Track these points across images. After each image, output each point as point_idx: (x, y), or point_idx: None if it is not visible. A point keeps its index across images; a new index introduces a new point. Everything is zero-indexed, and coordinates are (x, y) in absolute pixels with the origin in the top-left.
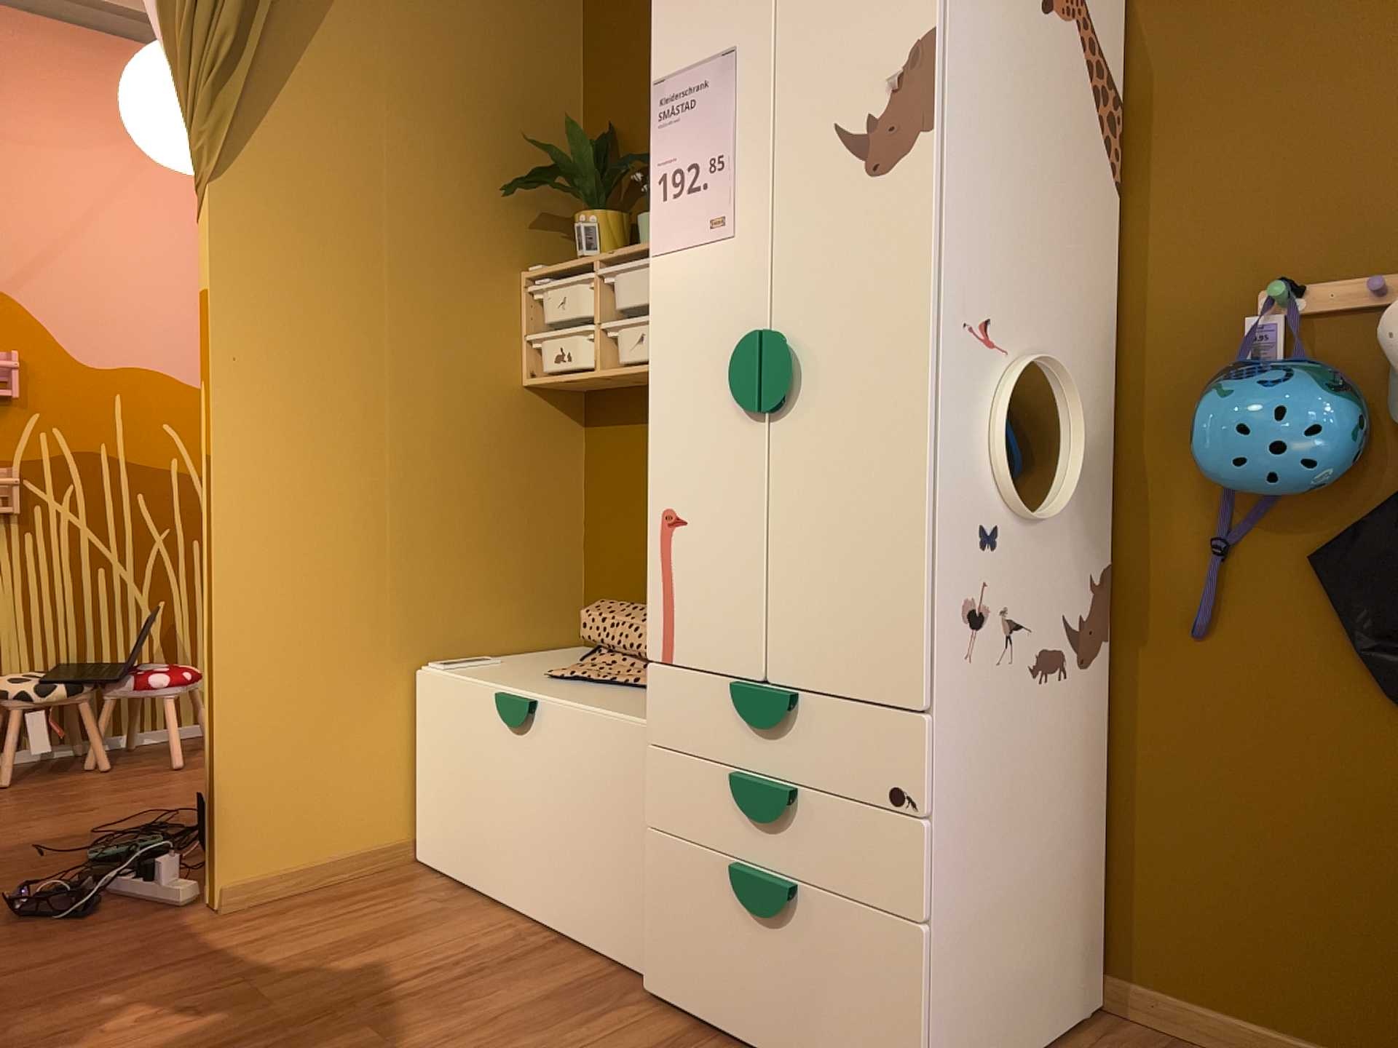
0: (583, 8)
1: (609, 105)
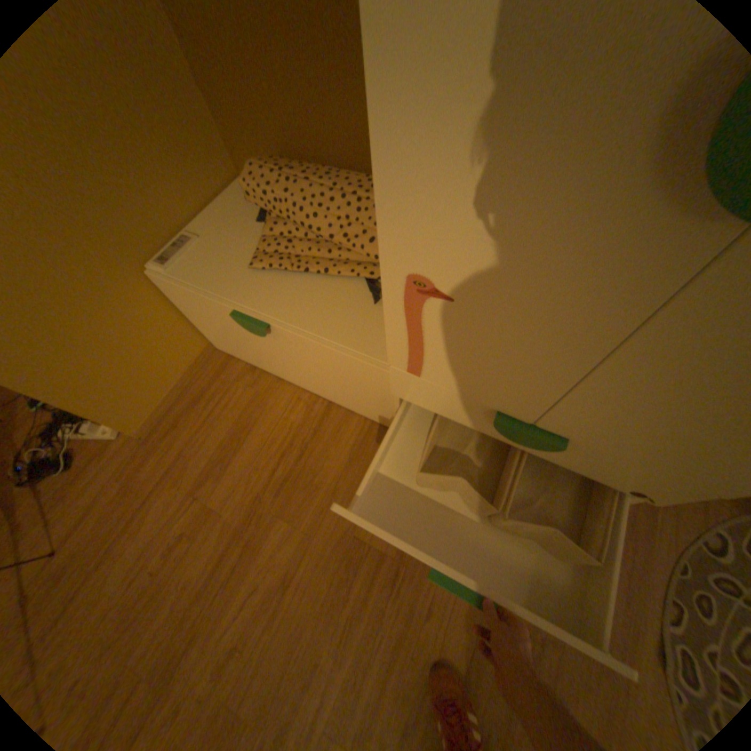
0: None
1: None
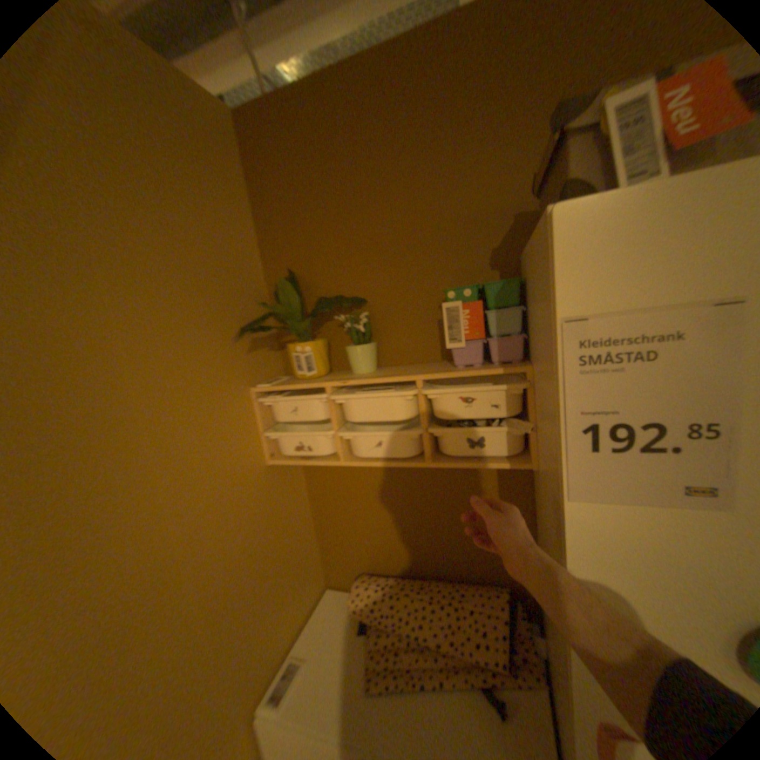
0: (245, 177)
1: (284, 253)
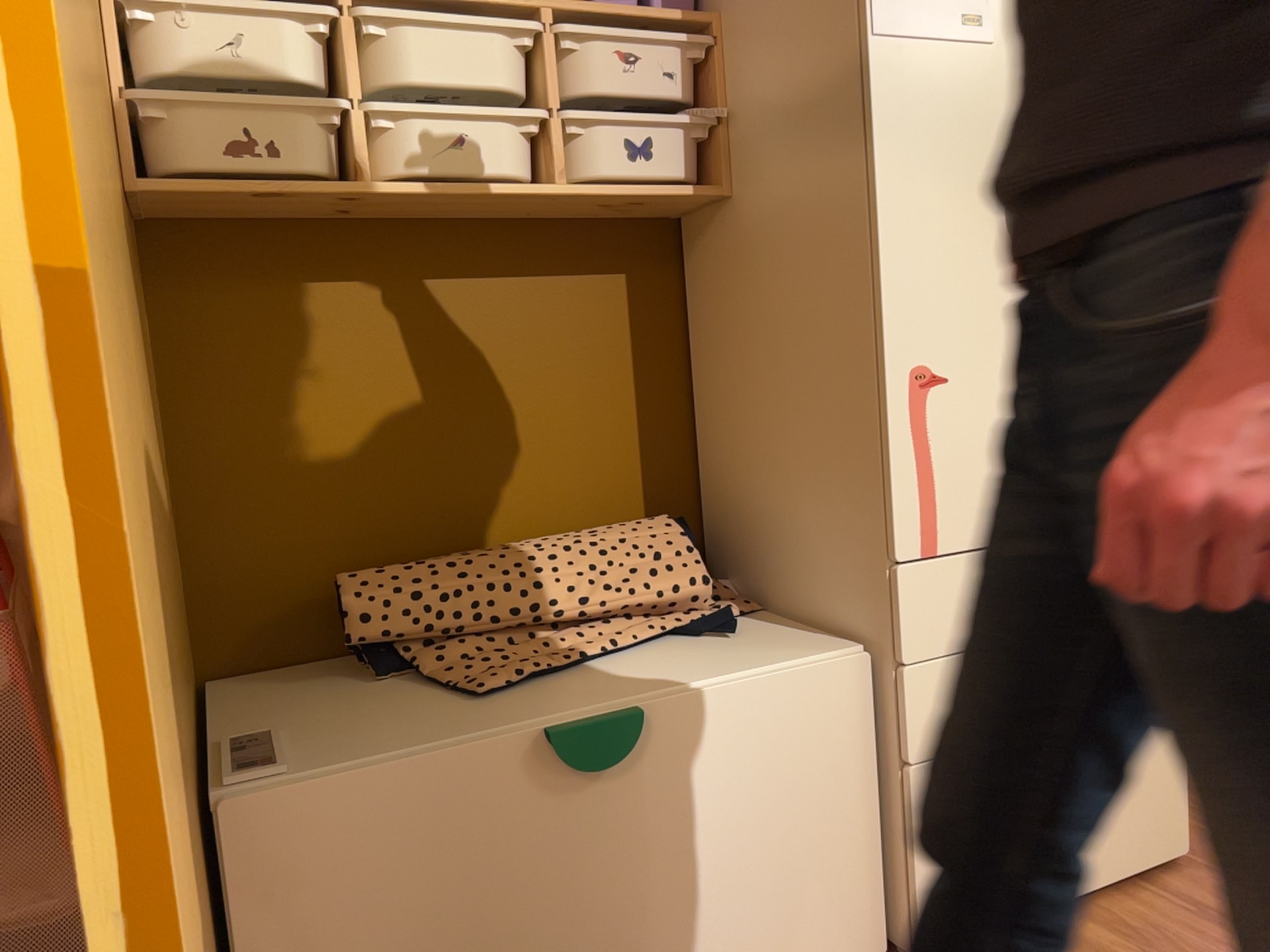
0: None
1: None
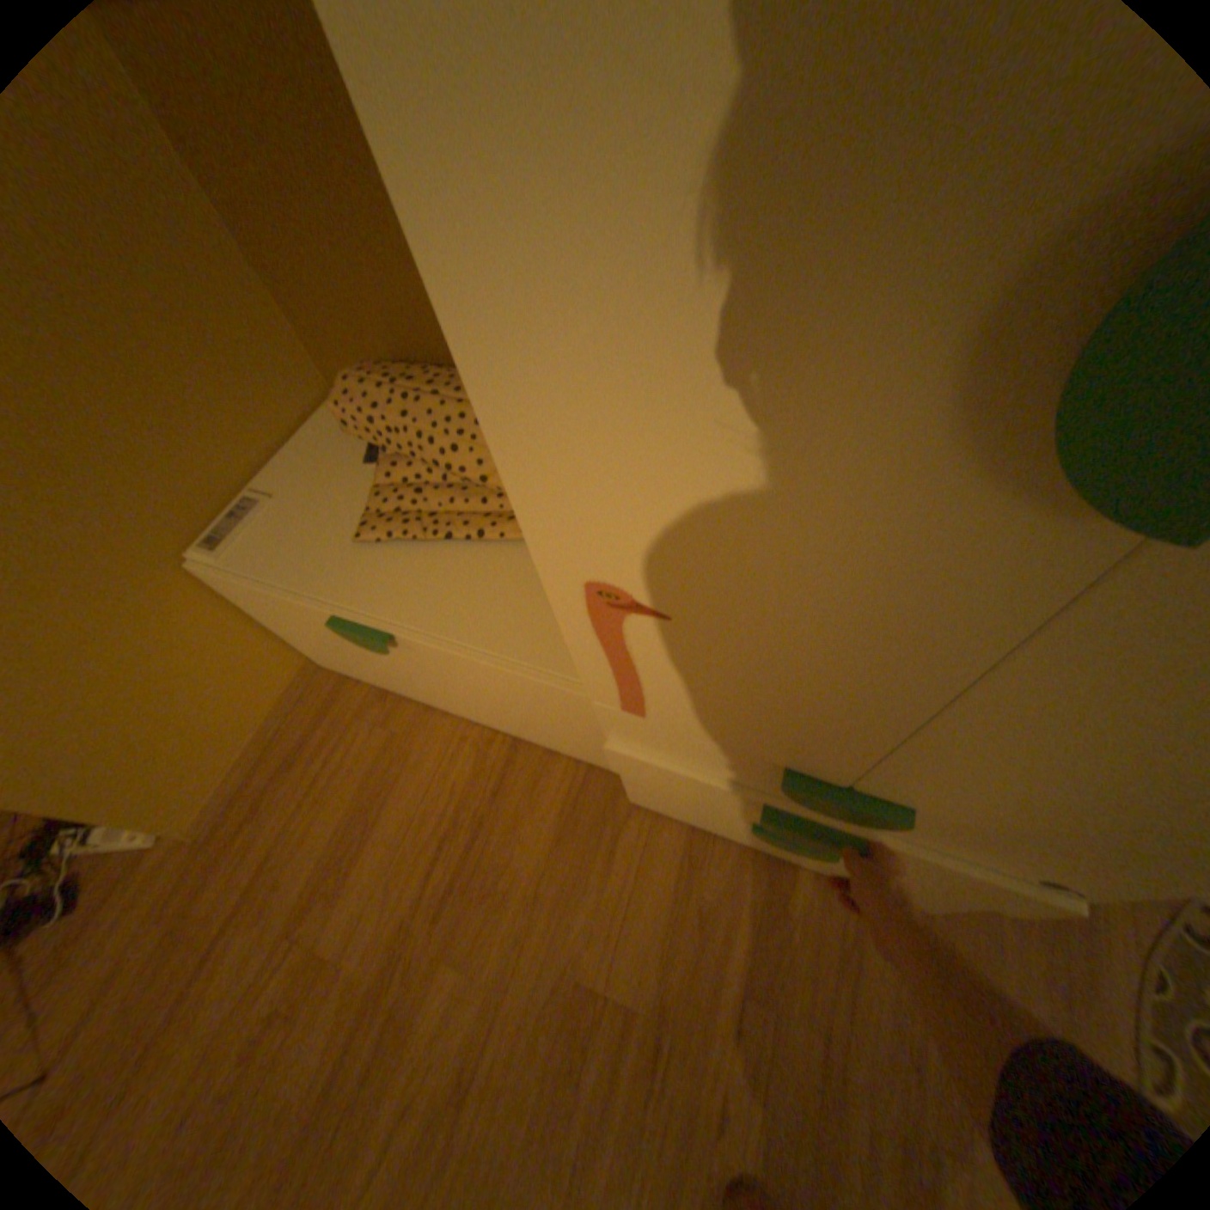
0: None
1: None
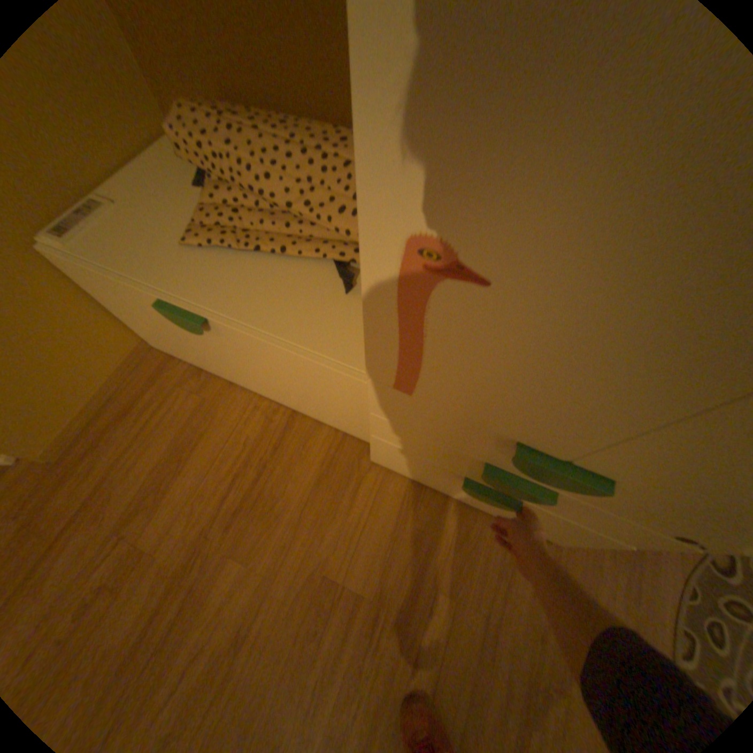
0: None
1: None
